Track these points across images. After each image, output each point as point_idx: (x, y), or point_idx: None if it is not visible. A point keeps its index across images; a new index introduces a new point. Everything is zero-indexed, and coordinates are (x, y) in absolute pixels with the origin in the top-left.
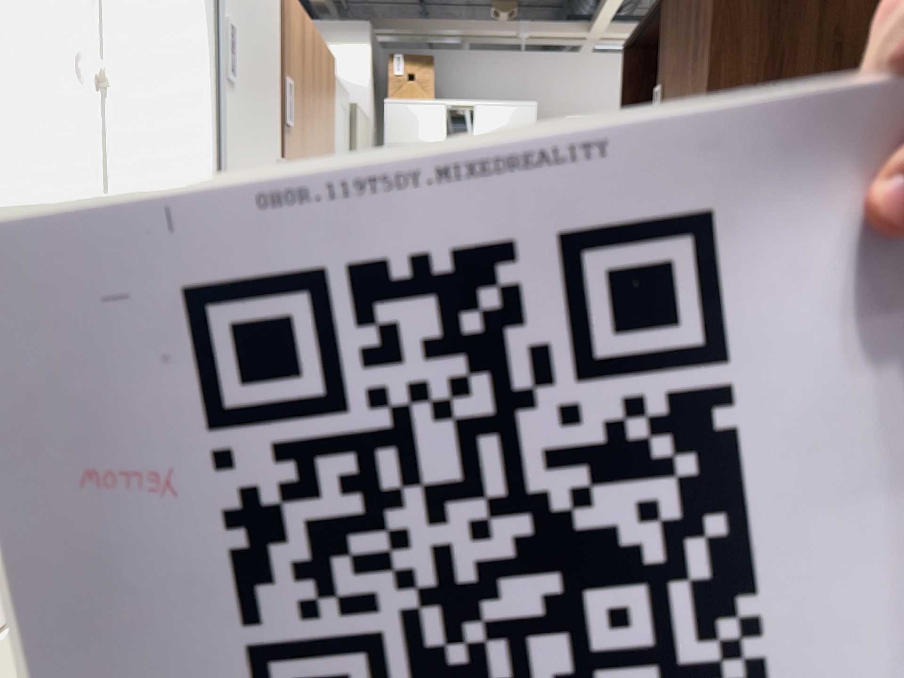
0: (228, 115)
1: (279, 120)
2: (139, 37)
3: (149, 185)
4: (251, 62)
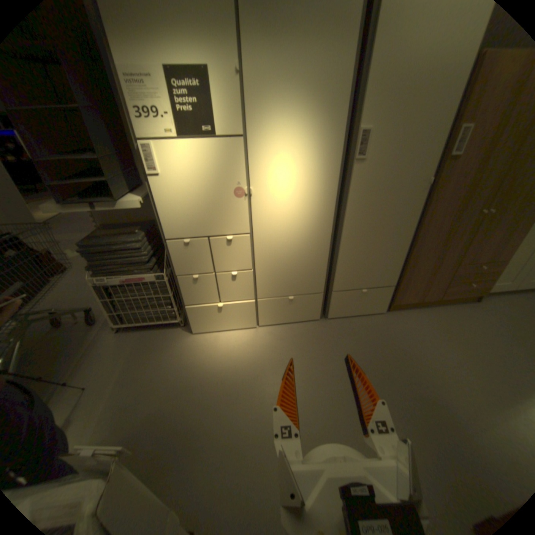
0: (358, 174)
1: (448, 153)
2: (278, 170)
3: (282, 216)
4: (397, 137)
